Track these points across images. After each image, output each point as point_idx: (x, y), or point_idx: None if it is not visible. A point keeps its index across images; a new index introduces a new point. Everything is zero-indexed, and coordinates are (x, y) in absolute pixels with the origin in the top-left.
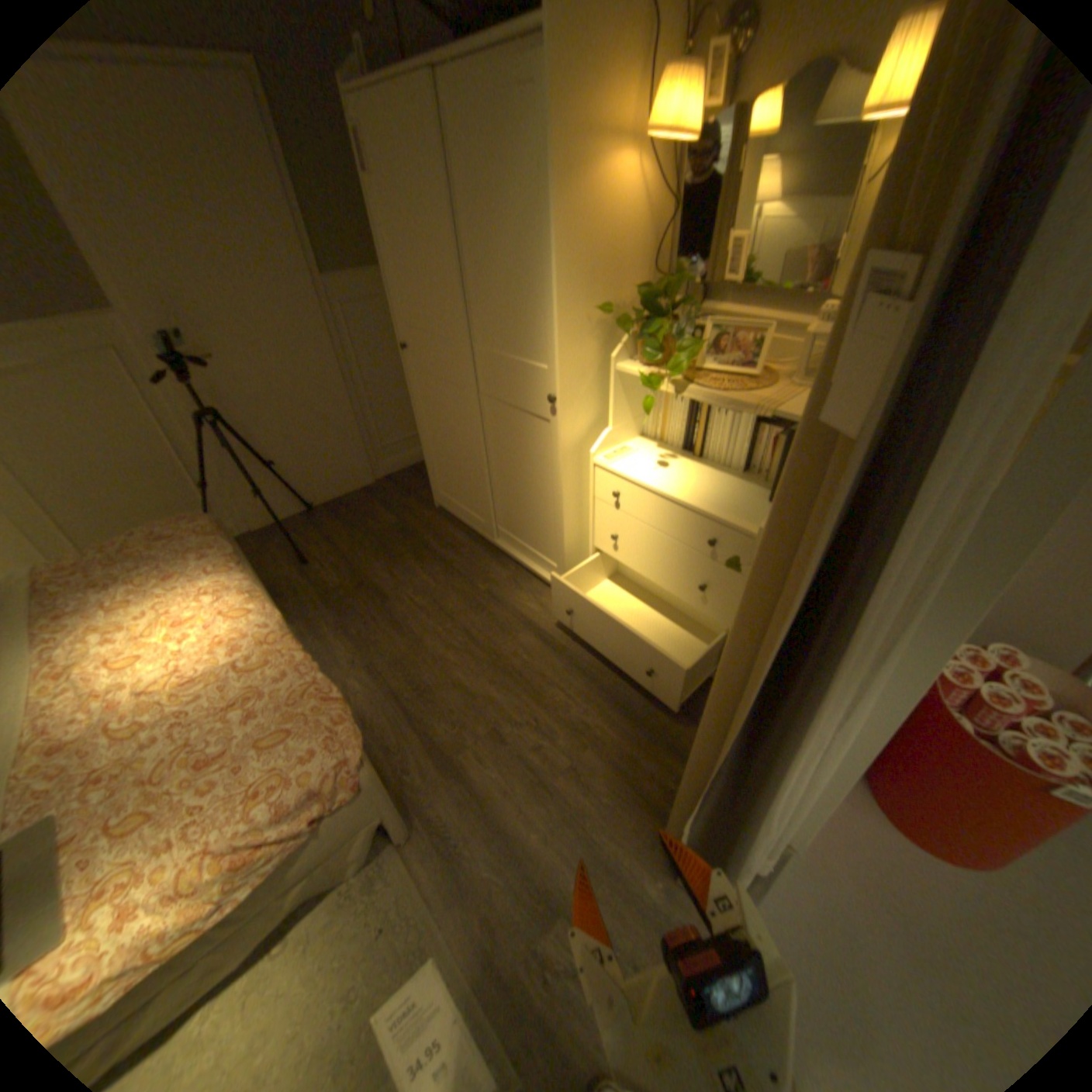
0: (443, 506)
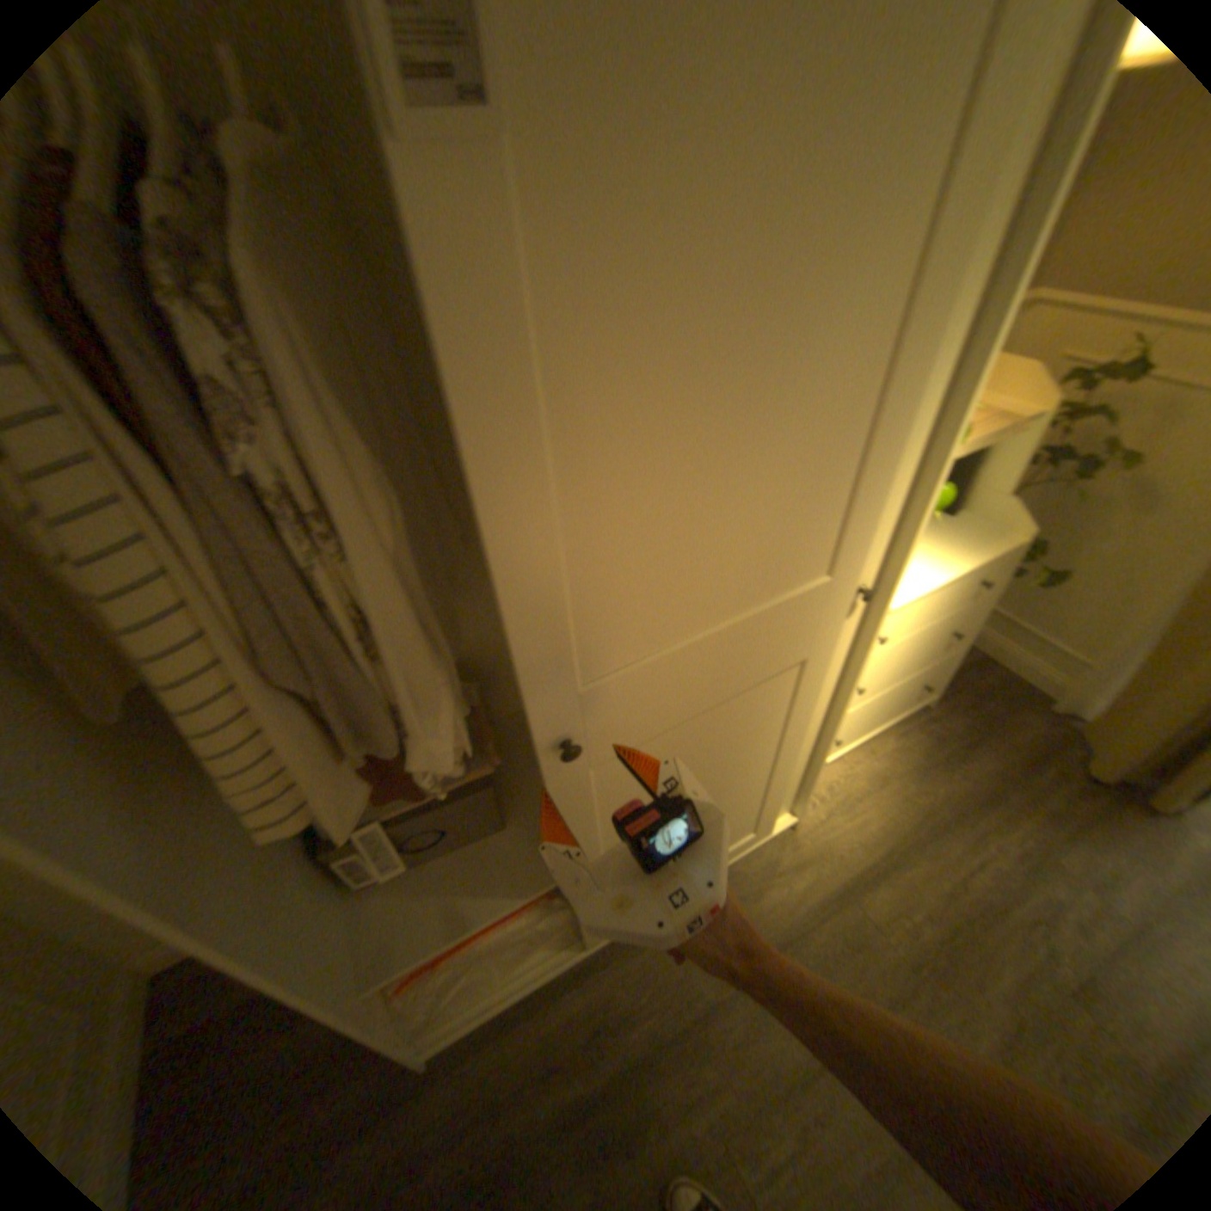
0: (453, 1044)
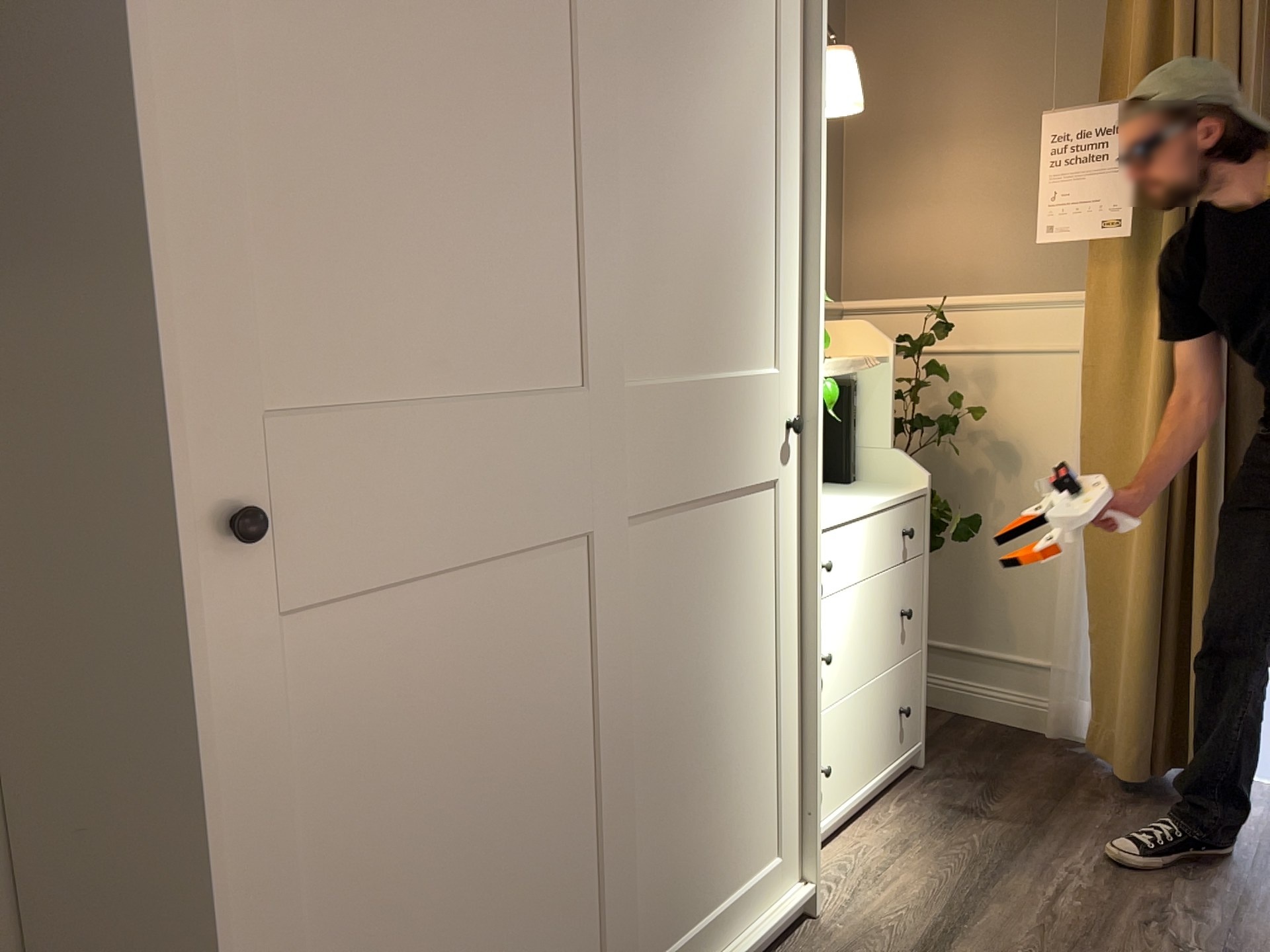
0: None
